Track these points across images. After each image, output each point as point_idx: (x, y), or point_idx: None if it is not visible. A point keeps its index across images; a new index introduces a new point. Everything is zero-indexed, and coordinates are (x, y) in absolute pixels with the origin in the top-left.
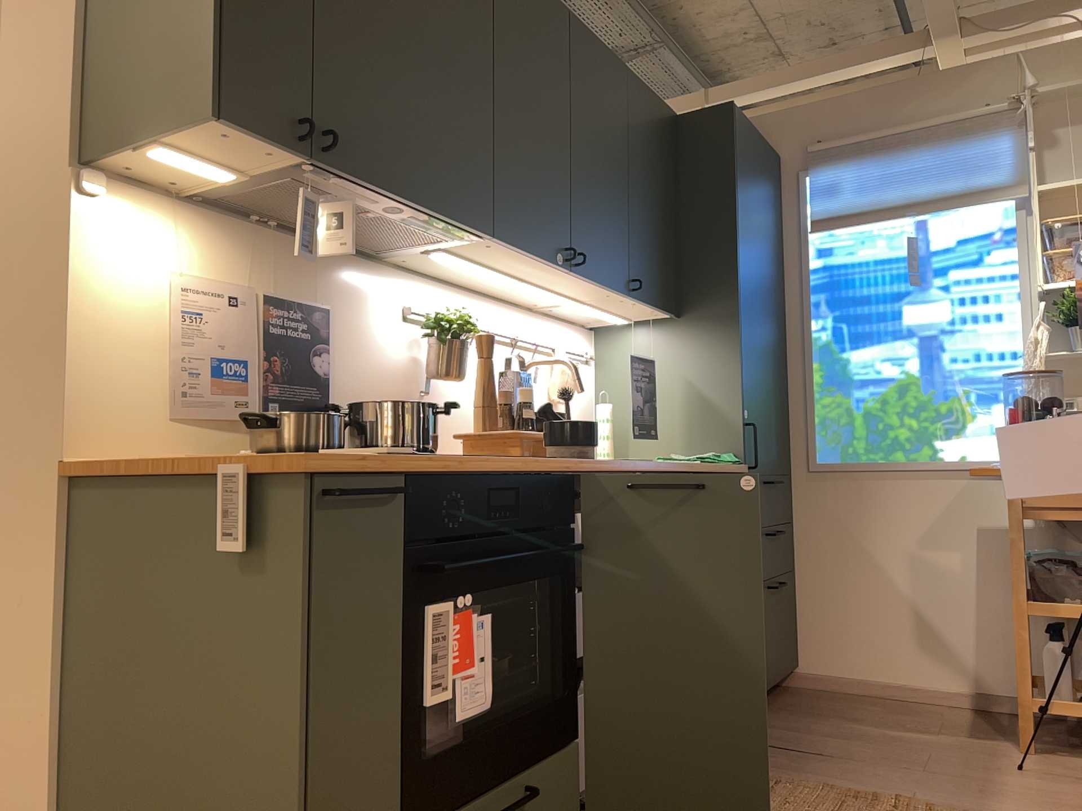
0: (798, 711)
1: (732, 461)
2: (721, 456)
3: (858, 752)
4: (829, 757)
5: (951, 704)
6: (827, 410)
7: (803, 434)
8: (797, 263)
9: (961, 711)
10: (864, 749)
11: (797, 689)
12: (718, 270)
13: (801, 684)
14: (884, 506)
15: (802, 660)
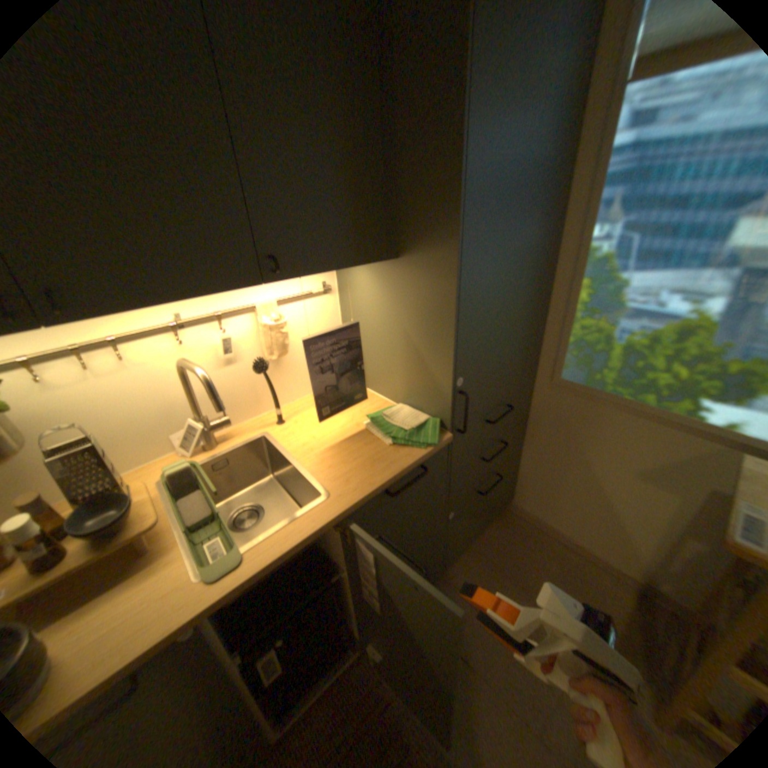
0: (489, 560)
1: (426, 442)
2: (425, 422)
3: (499, 669)
4: (471, 671)
5: (620, 579)
6: (585, 332)
7: (555, 348)
8: (598, 135)
9: (625, 595)
10: (508, 661)
11: (507, 514)
12: (437, 196)
13: (511, 511)
14: (617, 434)
15: (516, 499)
